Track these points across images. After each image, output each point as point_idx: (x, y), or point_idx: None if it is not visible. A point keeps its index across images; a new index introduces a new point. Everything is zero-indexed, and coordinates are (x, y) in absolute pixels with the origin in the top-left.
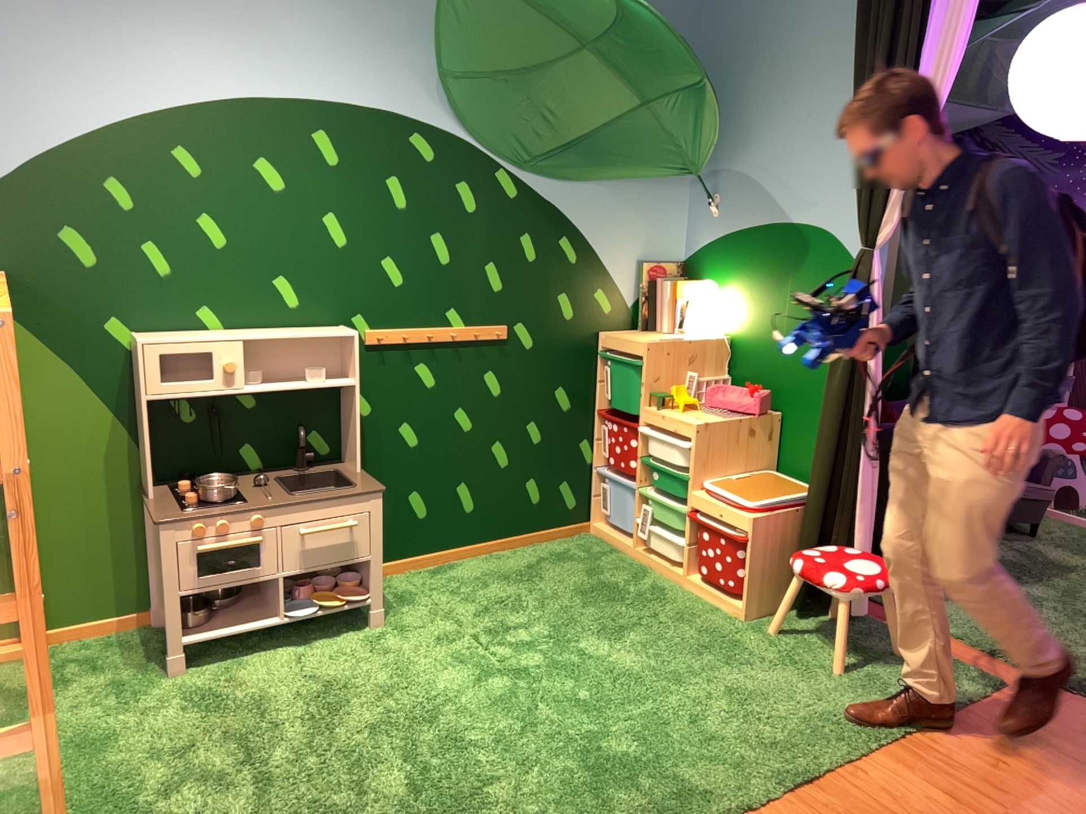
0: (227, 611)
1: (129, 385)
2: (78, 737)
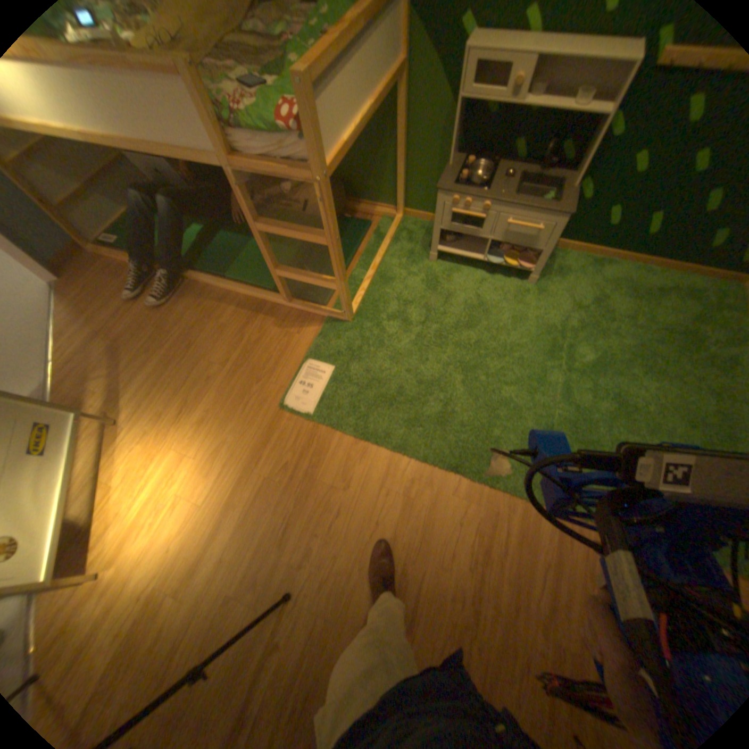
0: (461, 242)
1: (460, 75)
2: (377, 275)
